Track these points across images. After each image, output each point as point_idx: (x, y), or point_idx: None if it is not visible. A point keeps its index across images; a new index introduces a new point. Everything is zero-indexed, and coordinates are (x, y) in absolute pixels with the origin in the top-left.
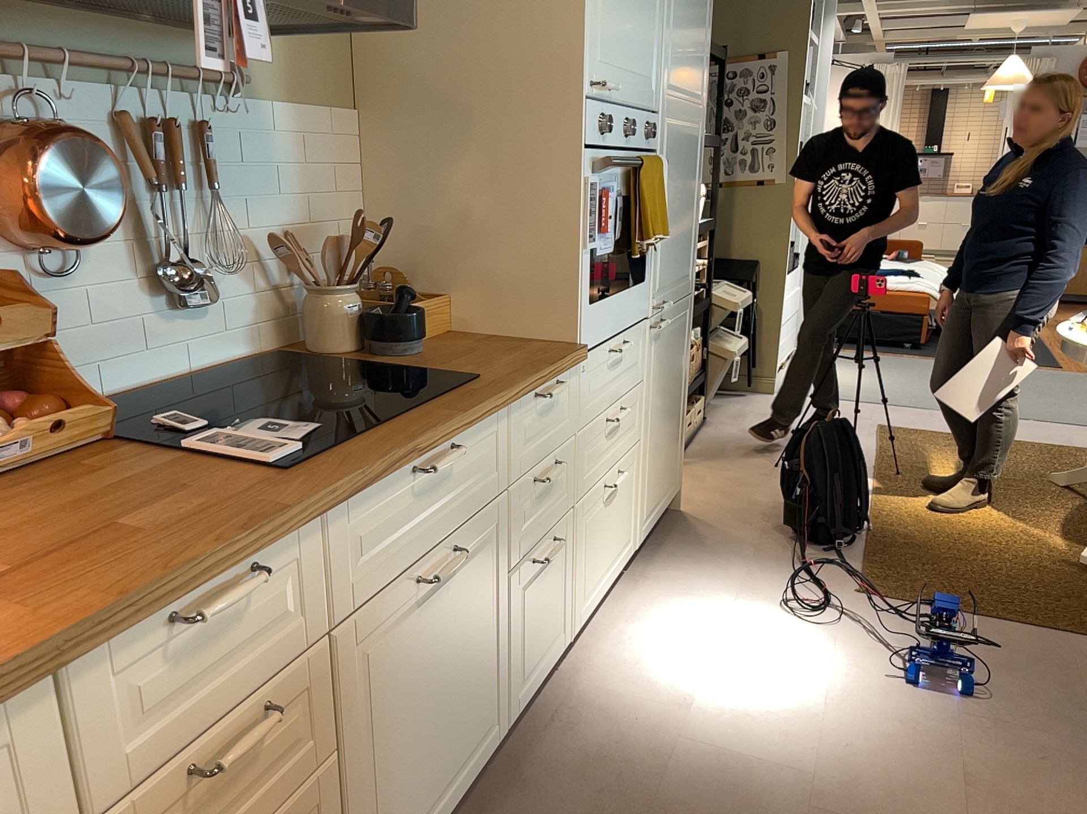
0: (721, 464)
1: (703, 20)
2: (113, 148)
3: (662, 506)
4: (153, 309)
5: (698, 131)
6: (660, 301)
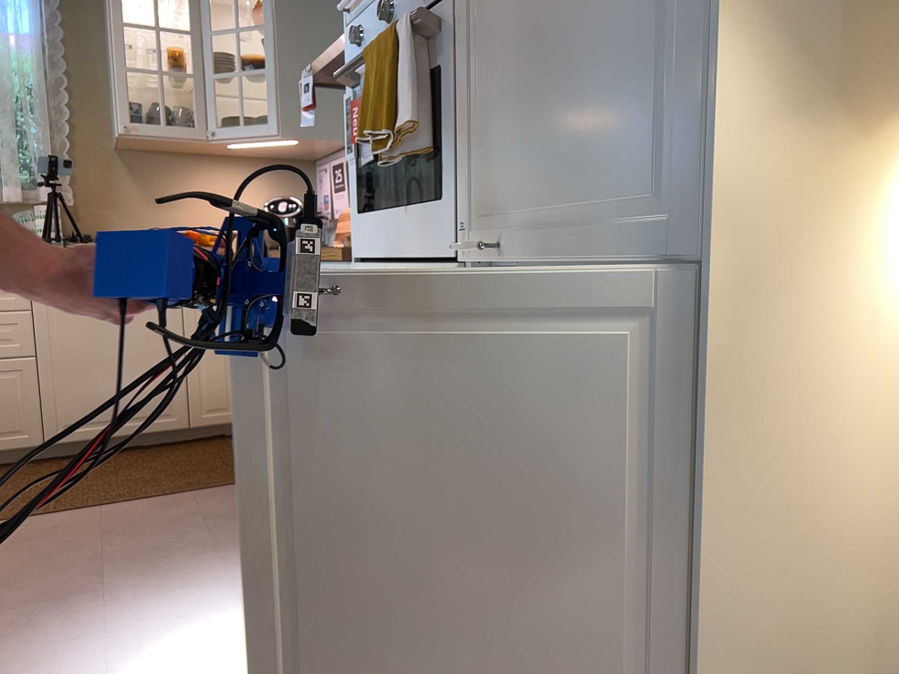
0: None
1: None
2: None
3: None
4: None
5: None
6: (495, 241)
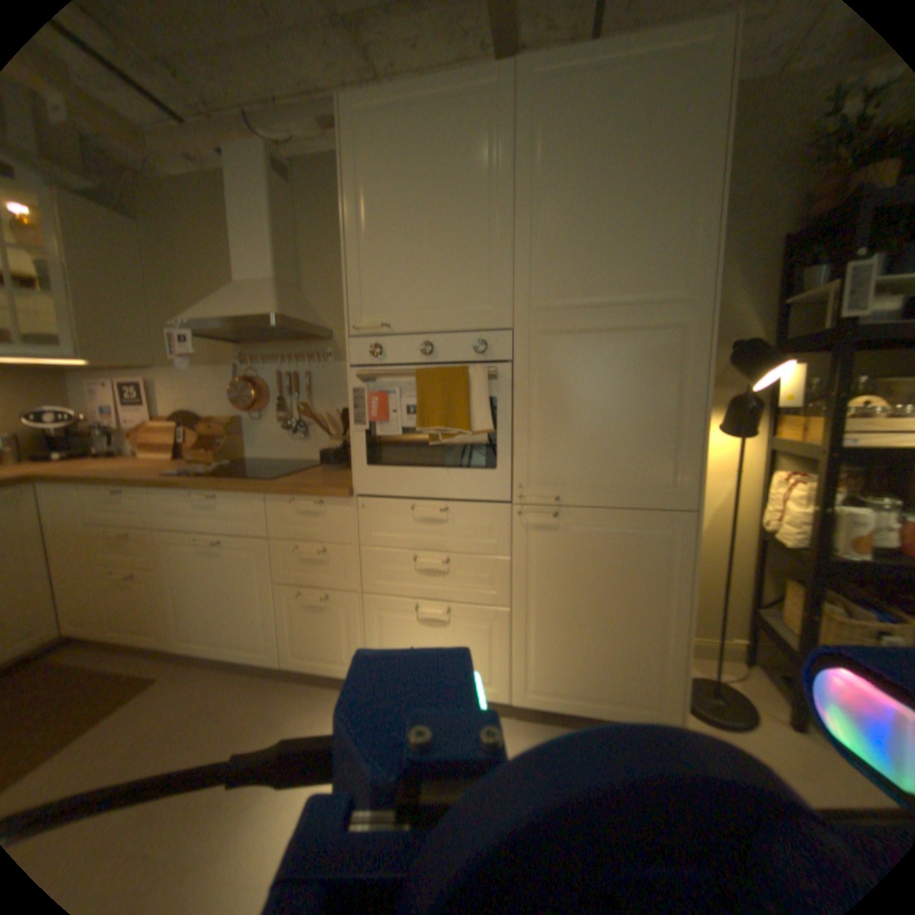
0: None
1: (677, 202)
2: (274, 383)
3: (601, 713)
4: (286, 436)
5: (688, 324)
6: (546, 494)
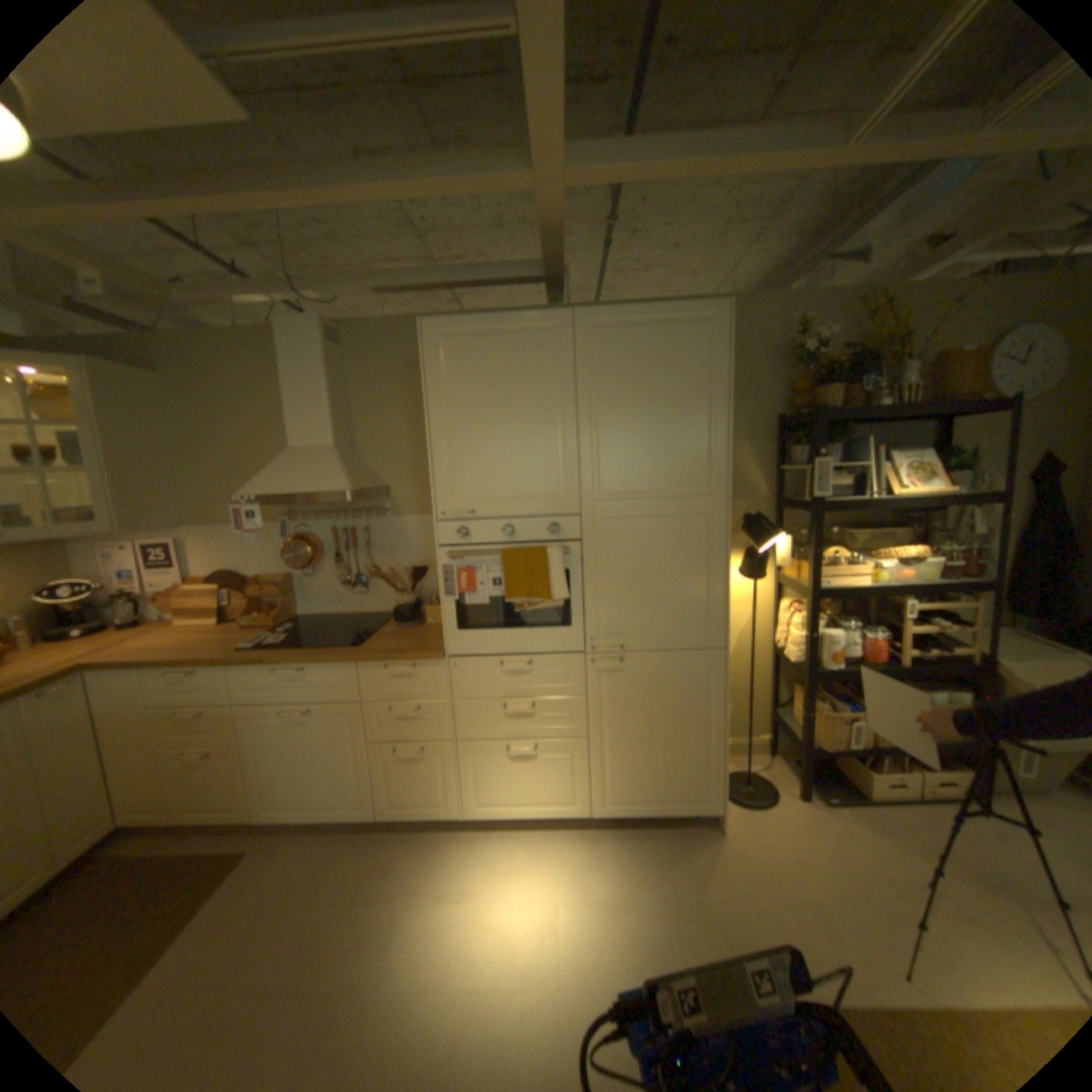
0: (869, 842)
1: (697, 426)
2: (329, 538)
3: (663, 811)
4: (343, 590)
5: (710, 513)
6: (612, 644)
